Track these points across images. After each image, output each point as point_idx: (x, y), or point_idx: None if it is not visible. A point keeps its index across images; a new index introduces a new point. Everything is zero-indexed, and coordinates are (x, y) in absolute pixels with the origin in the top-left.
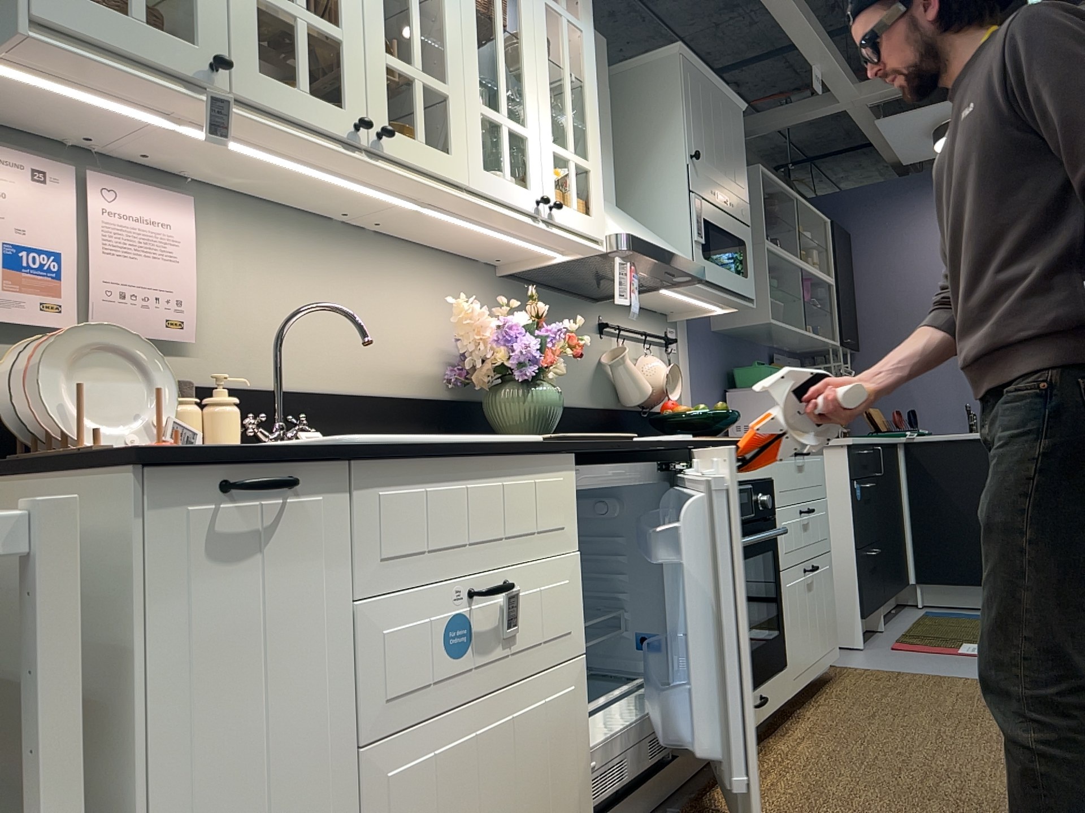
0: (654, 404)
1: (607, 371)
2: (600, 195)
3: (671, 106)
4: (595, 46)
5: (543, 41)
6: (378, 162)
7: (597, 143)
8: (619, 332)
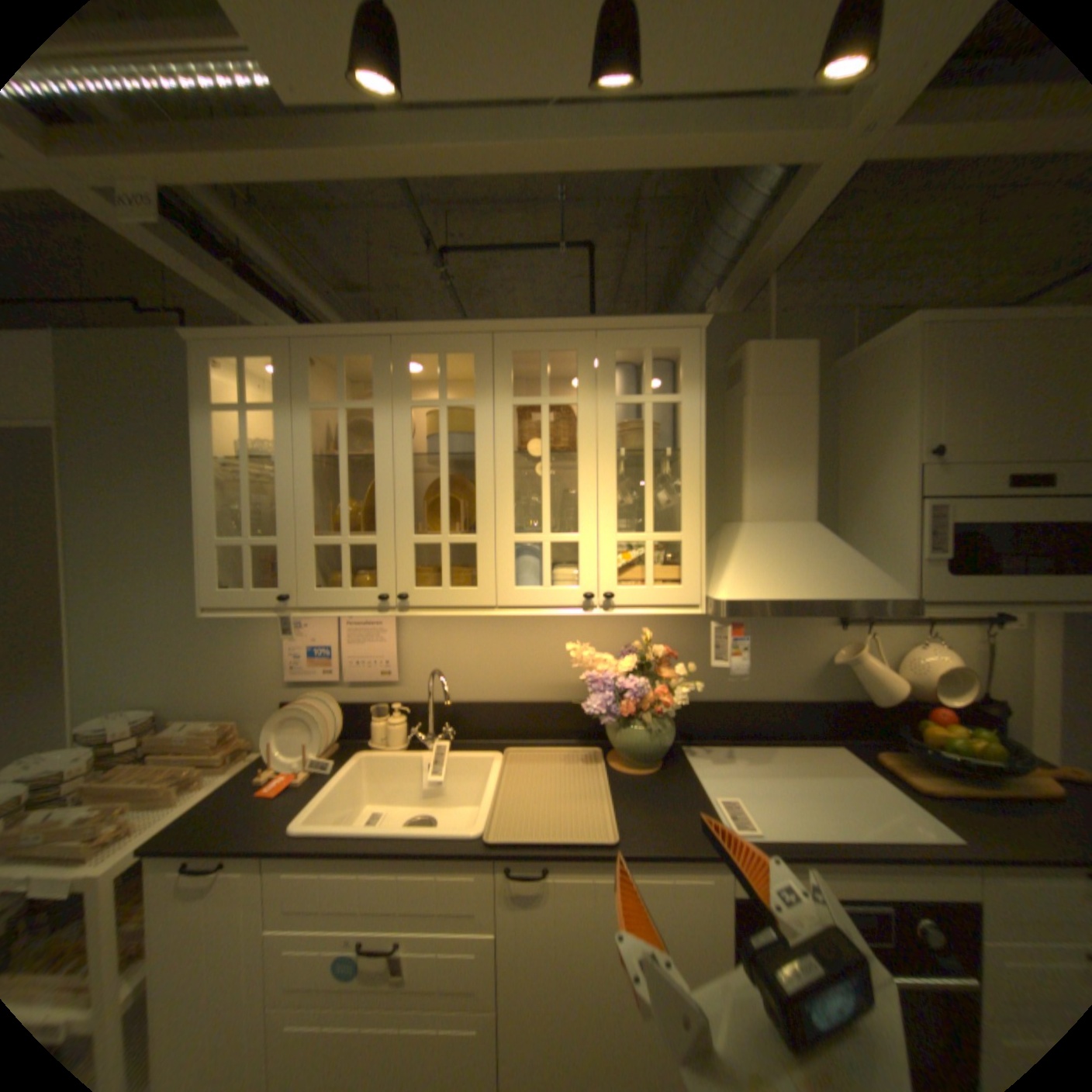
0: (929, 701)
1: (847, 664)
2: (694, 562)
3: (908, 389)
4: (788, 356)
5: (608, 442)
6: (407, 613)
7: (694, 510)
8: (877, 621)
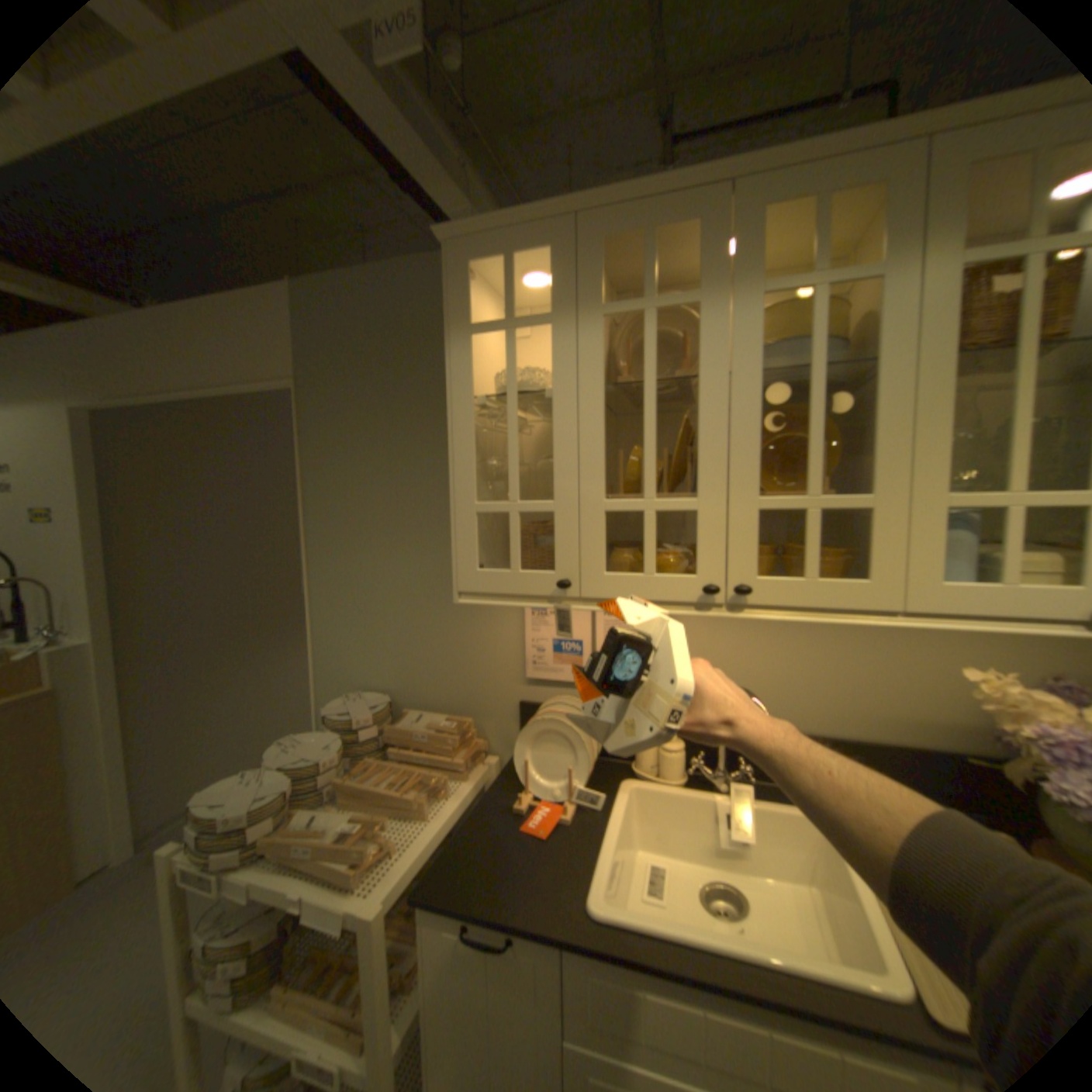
0: None
1: None
2: None
3: None
4: None
5: None
6: (743, 613)
7: None
8: None
